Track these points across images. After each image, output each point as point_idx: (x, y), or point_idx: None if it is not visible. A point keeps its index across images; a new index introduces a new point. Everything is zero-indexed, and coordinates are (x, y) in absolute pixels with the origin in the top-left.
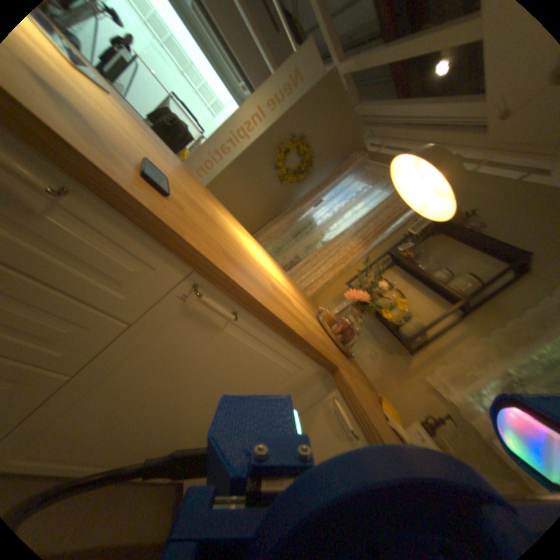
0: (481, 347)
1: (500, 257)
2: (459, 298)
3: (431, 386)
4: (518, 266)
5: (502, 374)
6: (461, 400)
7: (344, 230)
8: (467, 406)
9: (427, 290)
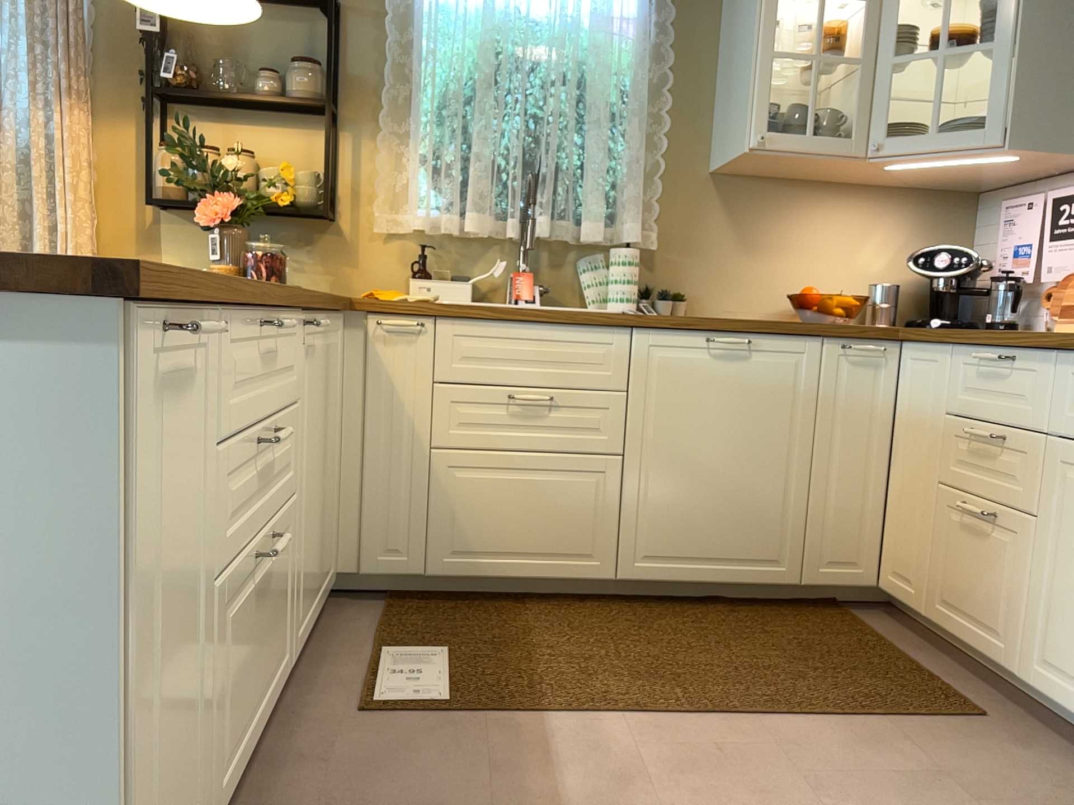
0: (382, 147)
1: (295, 2)
2: (318, 104)
3: (381, 232)
4: (334, 16)
5: (420, 161)
6: (418, 218)
7: None
8: (425, 219)
9: (261, 115)
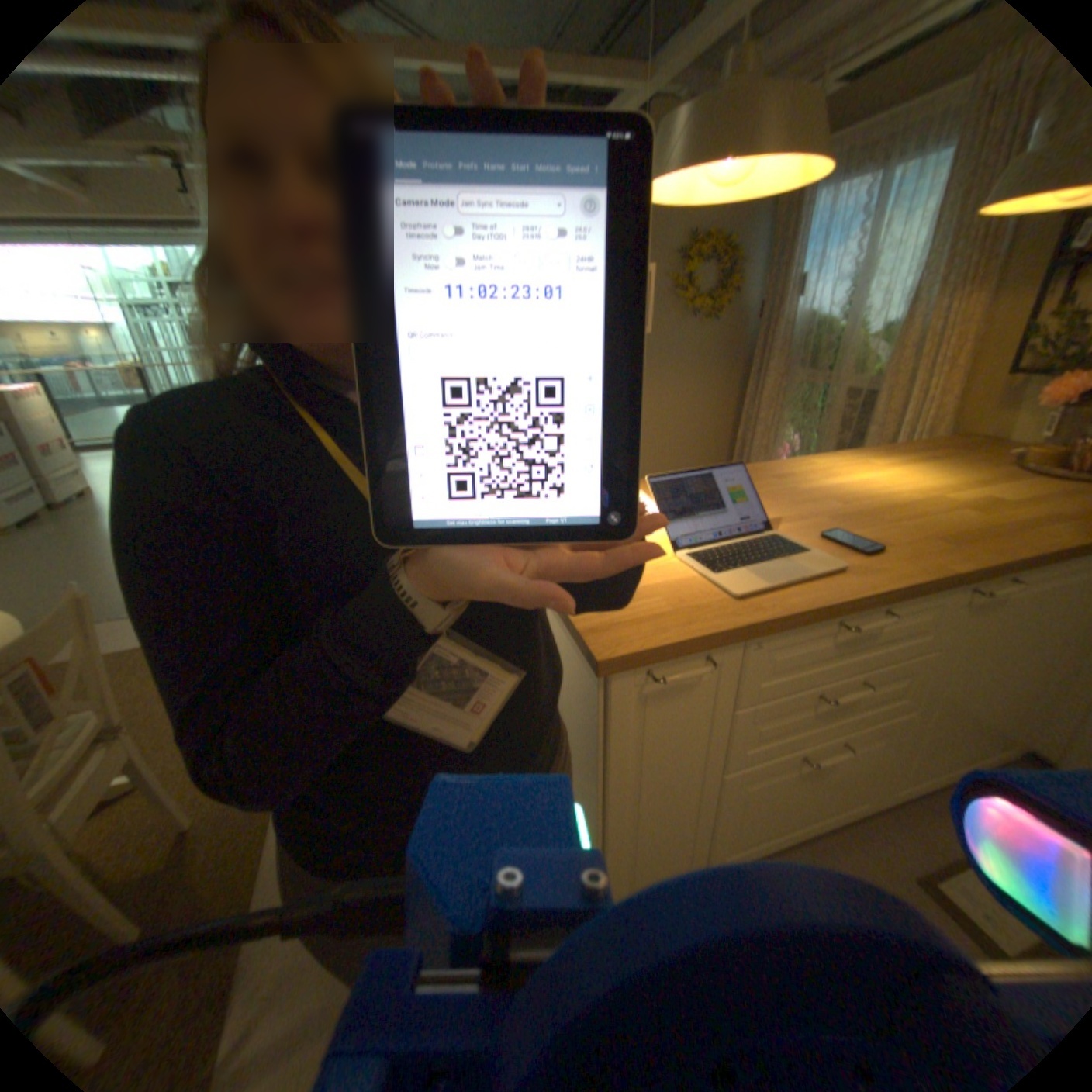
0: None
1: None
2: None
3: None
4: None
5: None
6: None
7: (905, 283)
8: None
9: None
